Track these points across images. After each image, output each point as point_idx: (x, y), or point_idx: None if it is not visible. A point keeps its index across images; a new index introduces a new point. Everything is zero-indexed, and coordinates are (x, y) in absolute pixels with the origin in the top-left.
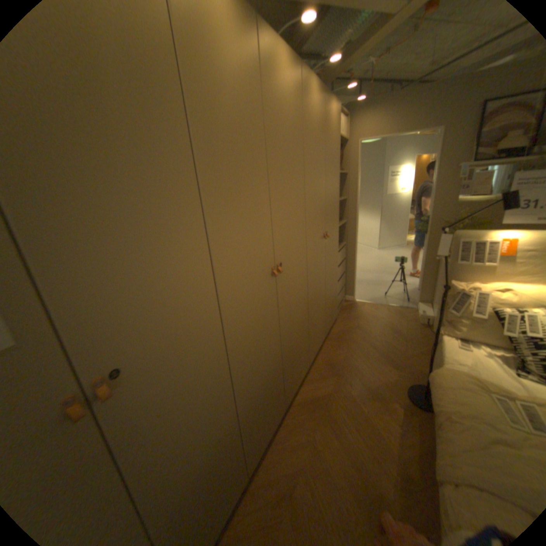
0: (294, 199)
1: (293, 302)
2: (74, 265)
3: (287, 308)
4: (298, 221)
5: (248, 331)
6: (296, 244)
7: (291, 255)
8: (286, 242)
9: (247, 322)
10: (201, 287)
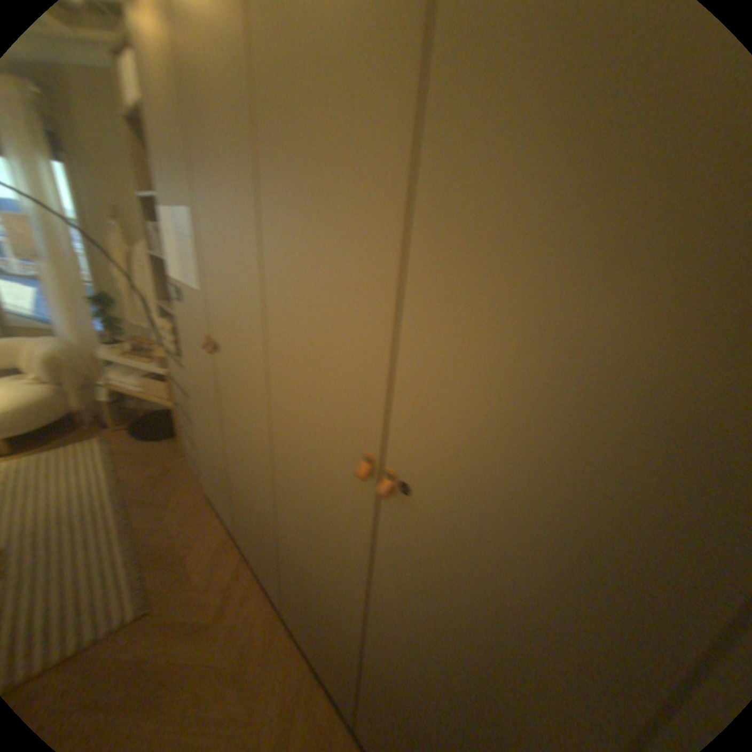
0: (612, 344)
1: (435, 651)
2: (203, 262)
3: (400, 613)
4: (615, 484)
5: (294, 474)
6: (535, 548)
7: (467, 528)
8: (452, 464)
9: (293, 461)
10: (249, 342)
